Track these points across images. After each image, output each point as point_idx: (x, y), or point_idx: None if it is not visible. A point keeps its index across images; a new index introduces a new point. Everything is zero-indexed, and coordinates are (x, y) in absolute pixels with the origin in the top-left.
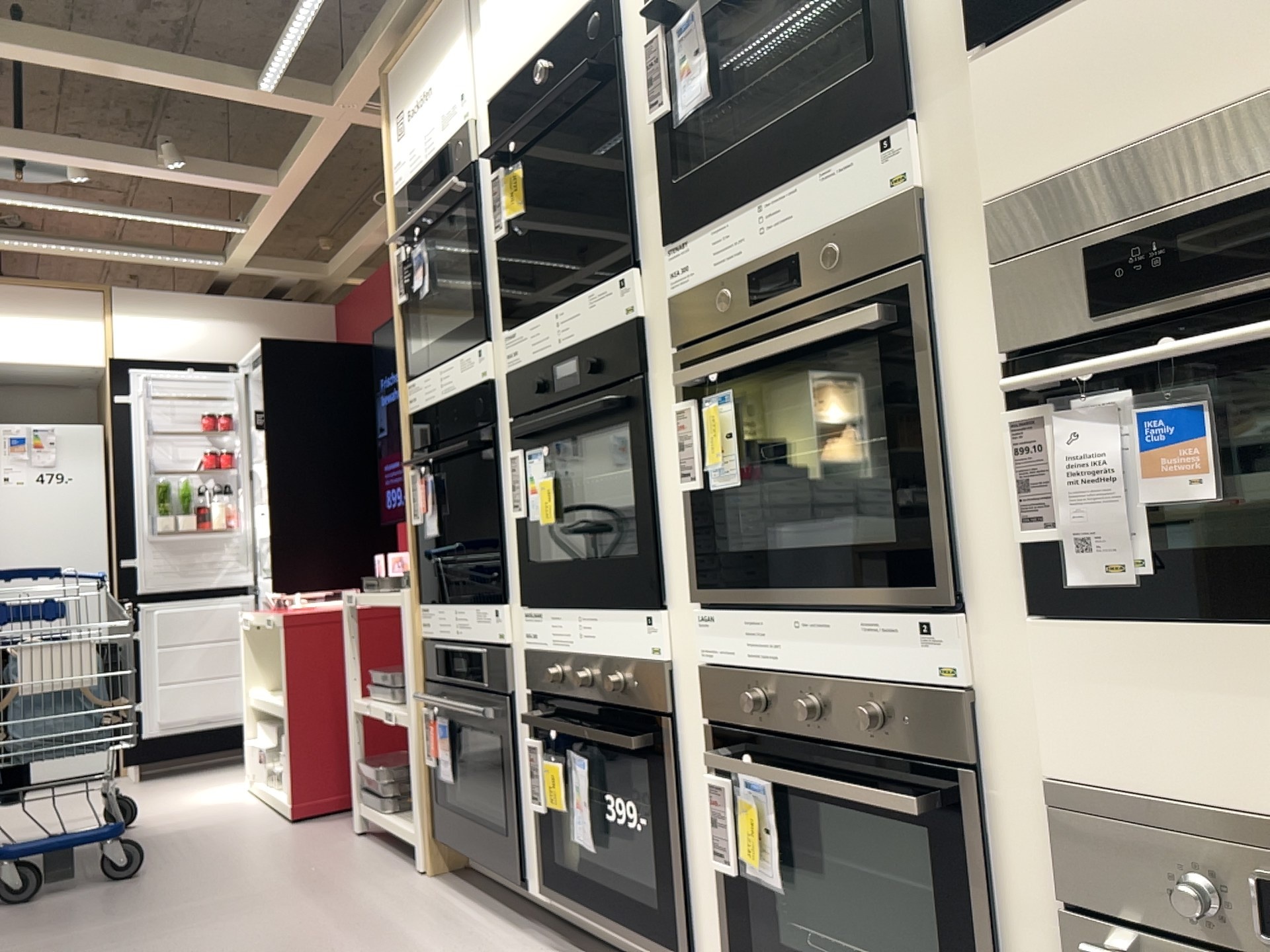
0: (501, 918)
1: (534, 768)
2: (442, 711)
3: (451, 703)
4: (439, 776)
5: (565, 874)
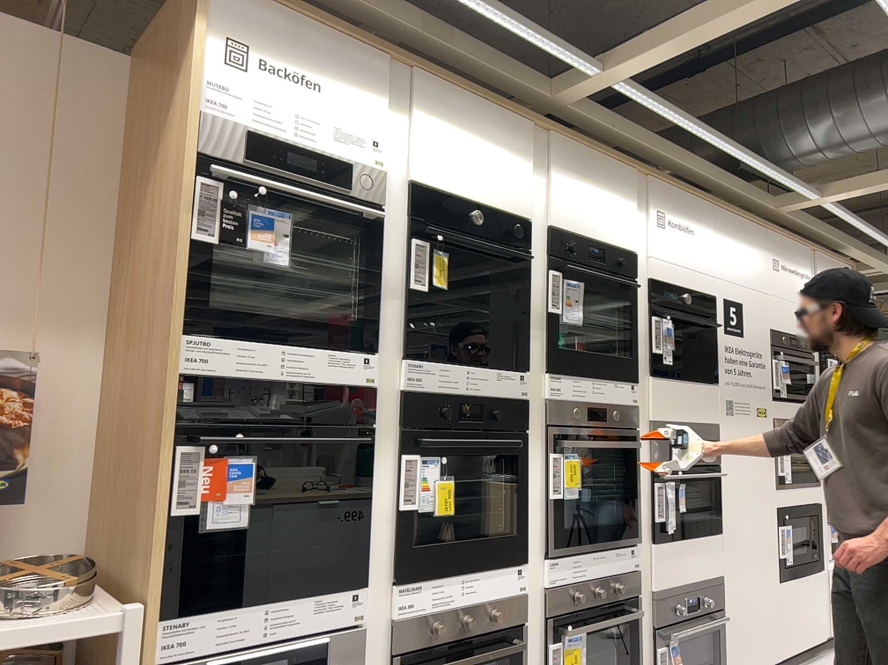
0: None
1: None
2: None
3: None
4: None
5: None
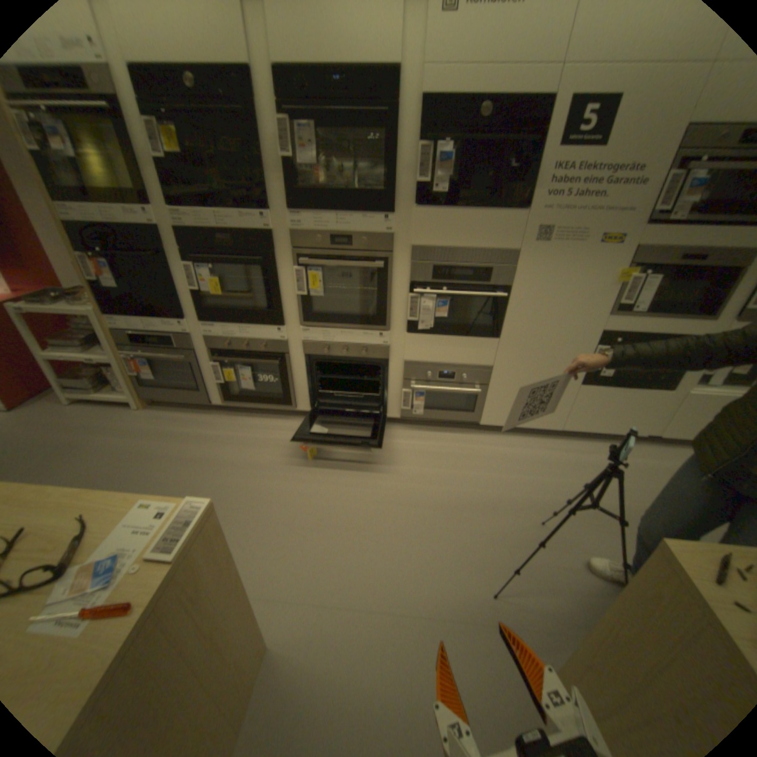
0: (196, 414)
1: (216, 372)
2: (137, 357)
3: (146, 355)
4: (137, 379)
5: (234, 398)
